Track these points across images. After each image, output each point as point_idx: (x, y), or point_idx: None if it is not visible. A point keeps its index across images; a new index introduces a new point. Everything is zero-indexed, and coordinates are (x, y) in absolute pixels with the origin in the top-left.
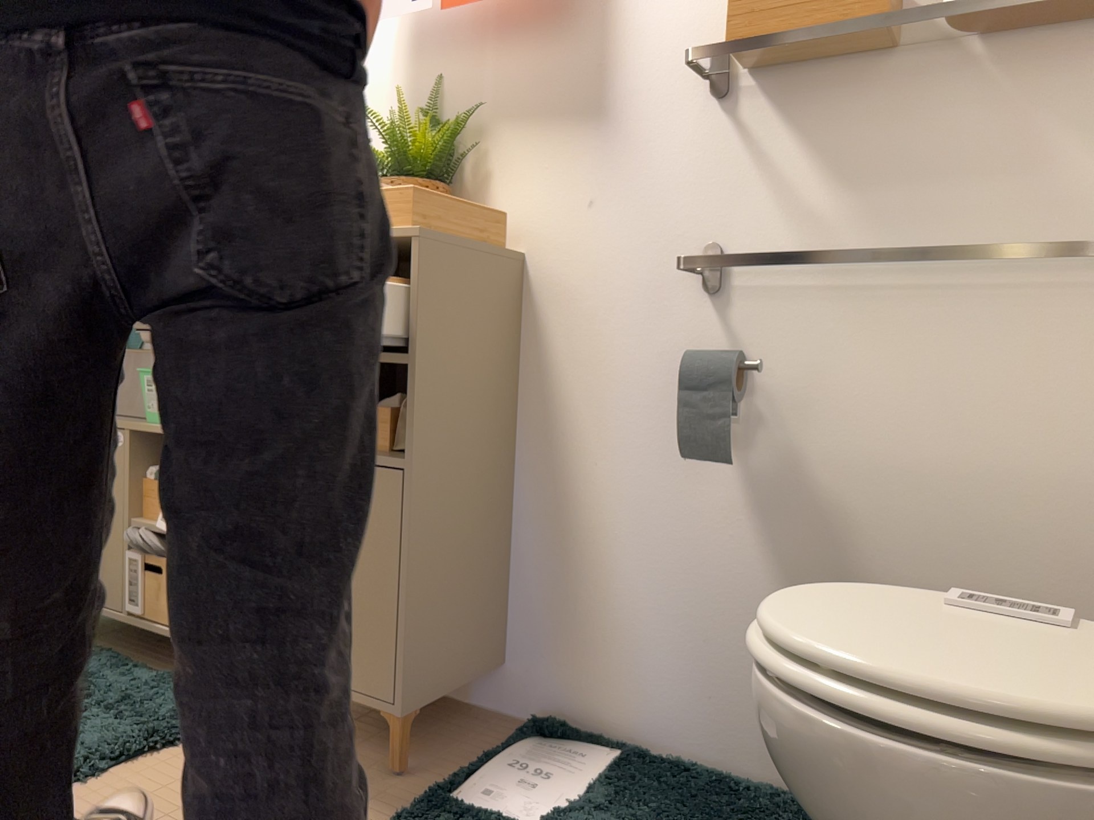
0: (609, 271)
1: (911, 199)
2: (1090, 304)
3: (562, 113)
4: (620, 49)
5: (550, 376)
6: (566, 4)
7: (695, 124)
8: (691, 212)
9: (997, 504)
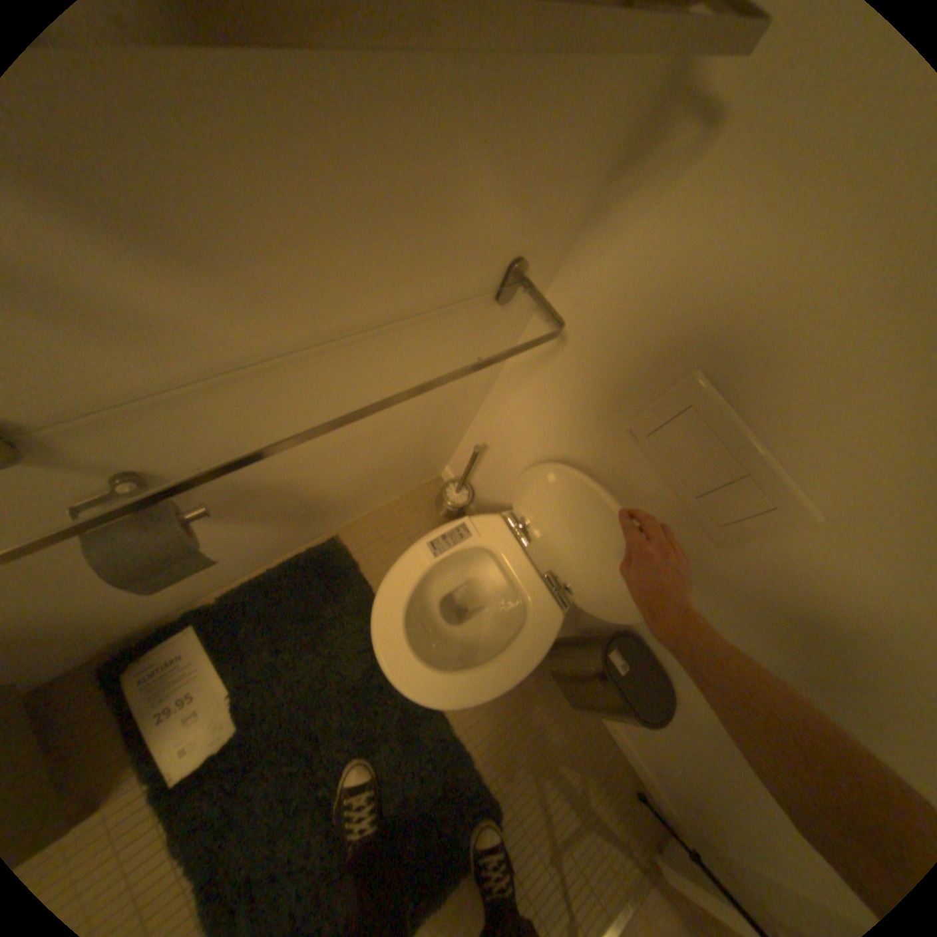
0: None
1: (303, 259)
2: (458, 315)
3: None
4: None
5: None
6: None
7: None
8: None
9: (387, 428)
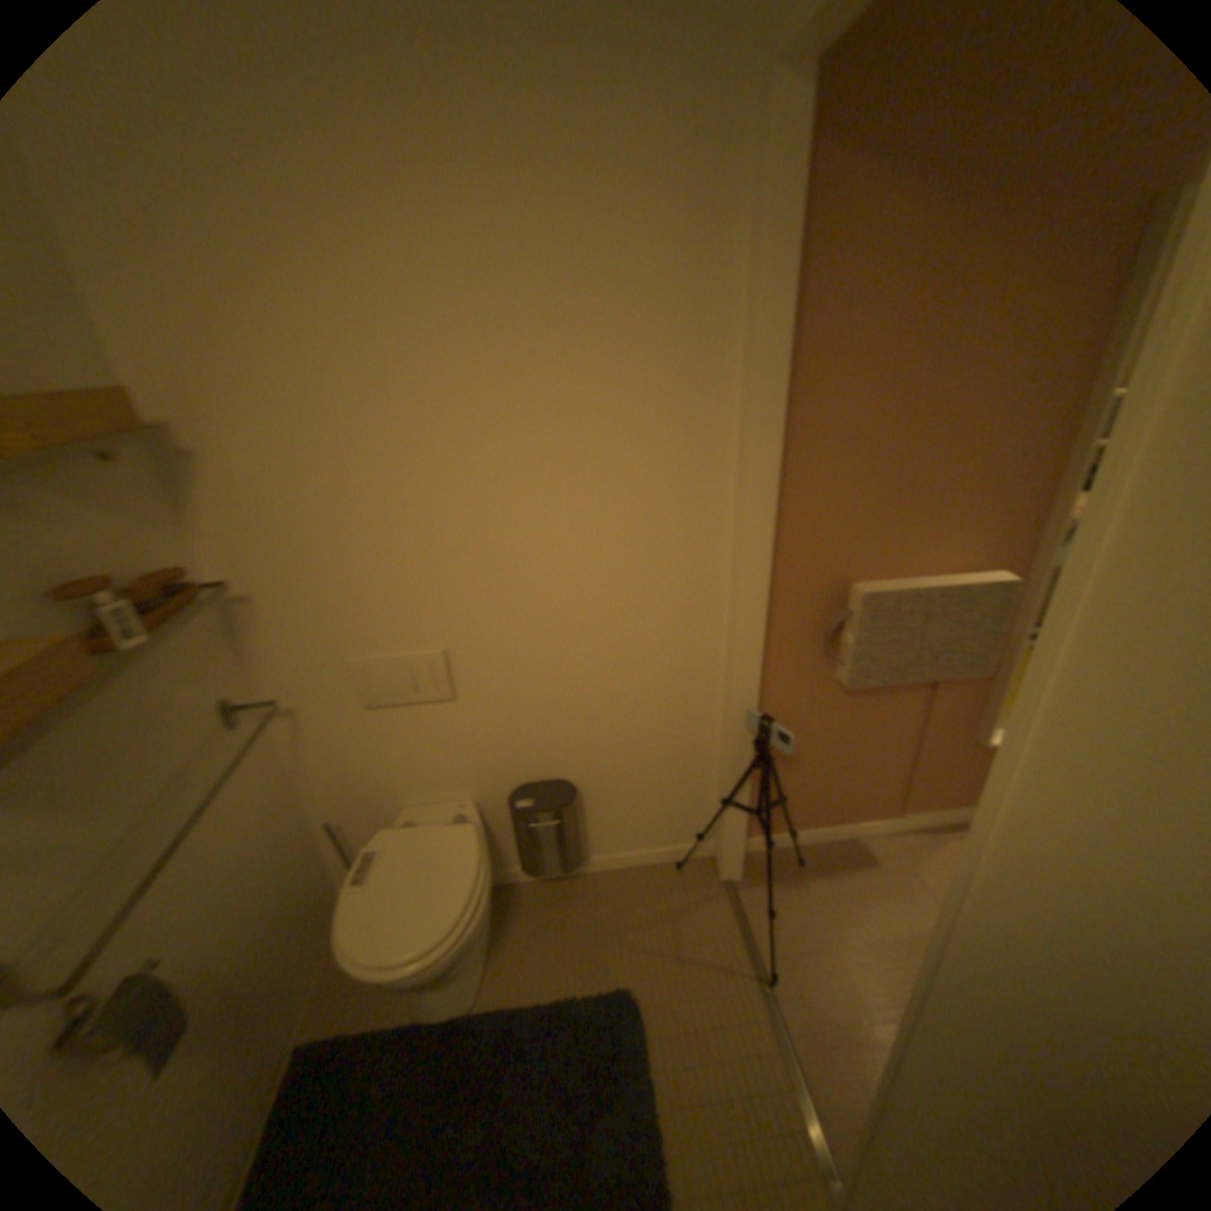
0: None
1: (117, 775)
2: (219, 754)
3: None
4: None
5: None
6: None
7: None
8: None
9: (242, 871)
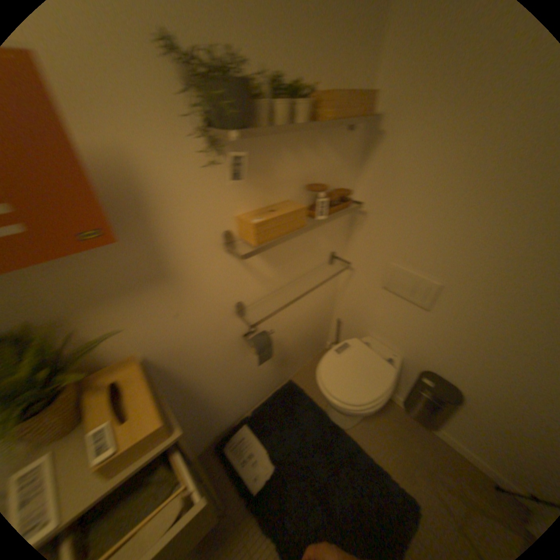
0: (197, 332)
1: (292, 263)
2: (322, 271)
3: (138, 282)
4: (169, 238)
5: (180, 379)
6: (108, 216)
7: (223, 263)
8: (228, 295)
9: (307, 316)
